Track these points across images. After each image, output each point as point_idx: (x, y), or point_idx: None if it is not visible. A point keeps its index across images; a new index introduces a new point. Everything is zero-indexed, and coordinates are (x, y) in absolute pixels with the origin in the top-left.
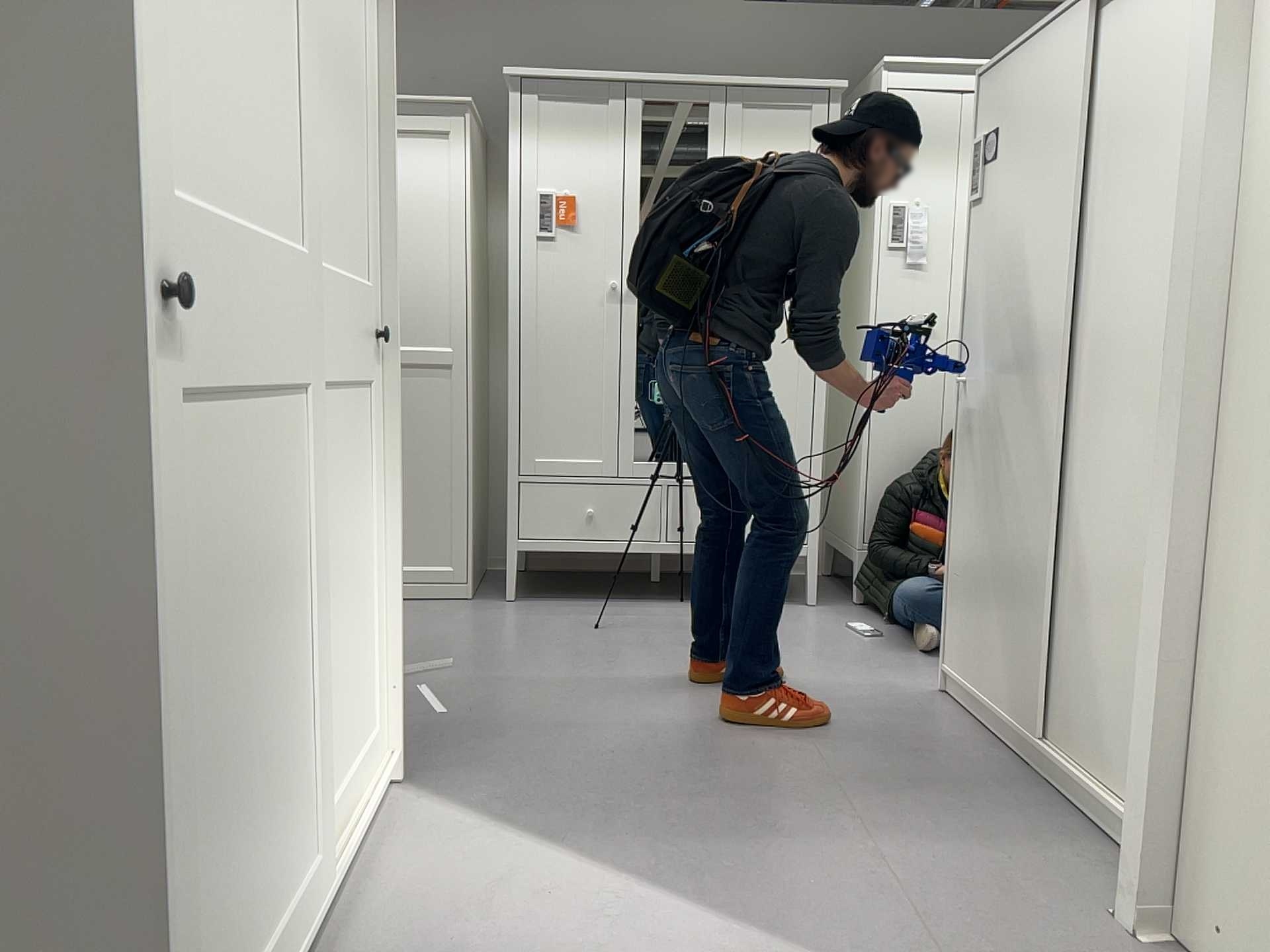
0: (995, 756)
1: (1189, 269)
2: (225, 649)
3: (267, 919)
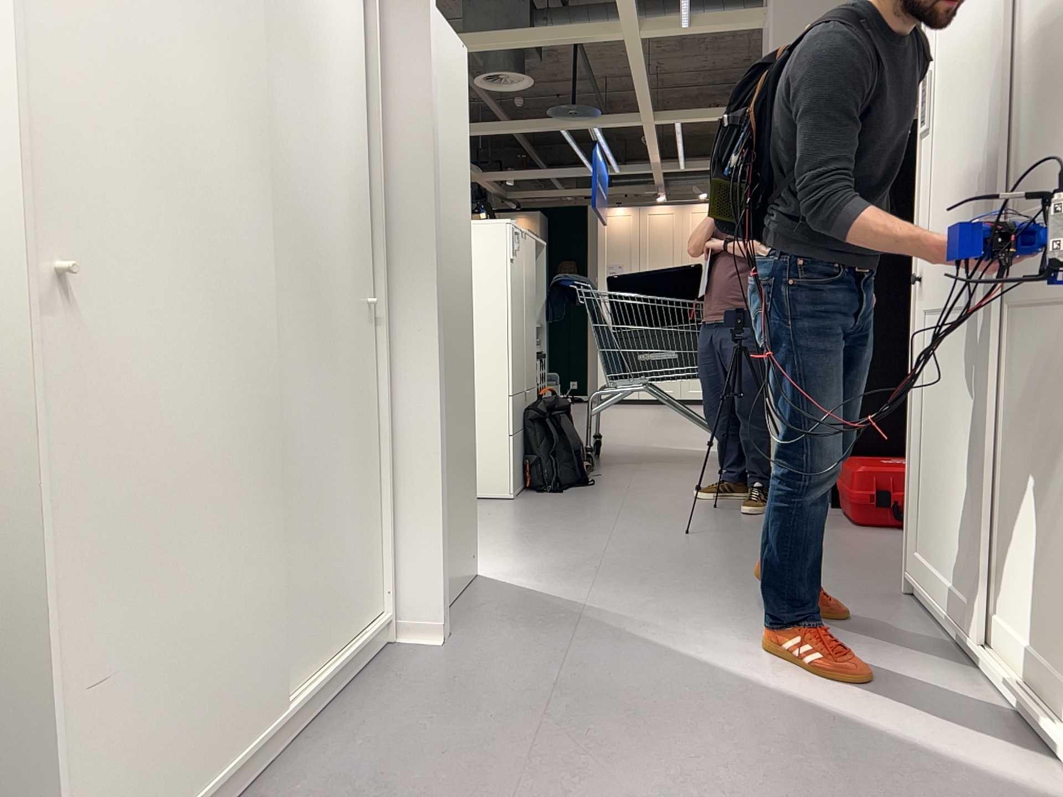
0: (270, 791)
1: (438, 231)
2: (933, 412)
3: (940, 562)
